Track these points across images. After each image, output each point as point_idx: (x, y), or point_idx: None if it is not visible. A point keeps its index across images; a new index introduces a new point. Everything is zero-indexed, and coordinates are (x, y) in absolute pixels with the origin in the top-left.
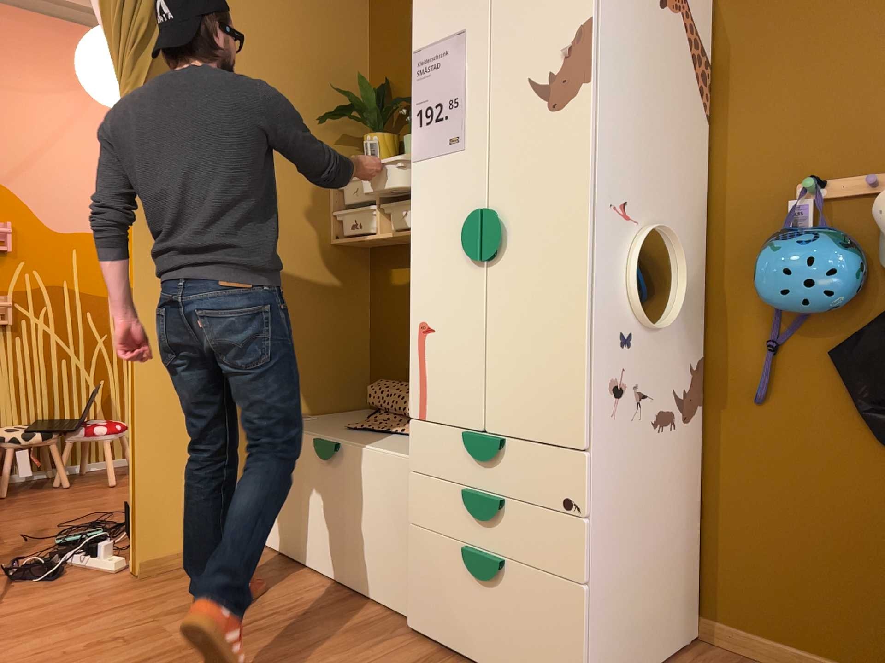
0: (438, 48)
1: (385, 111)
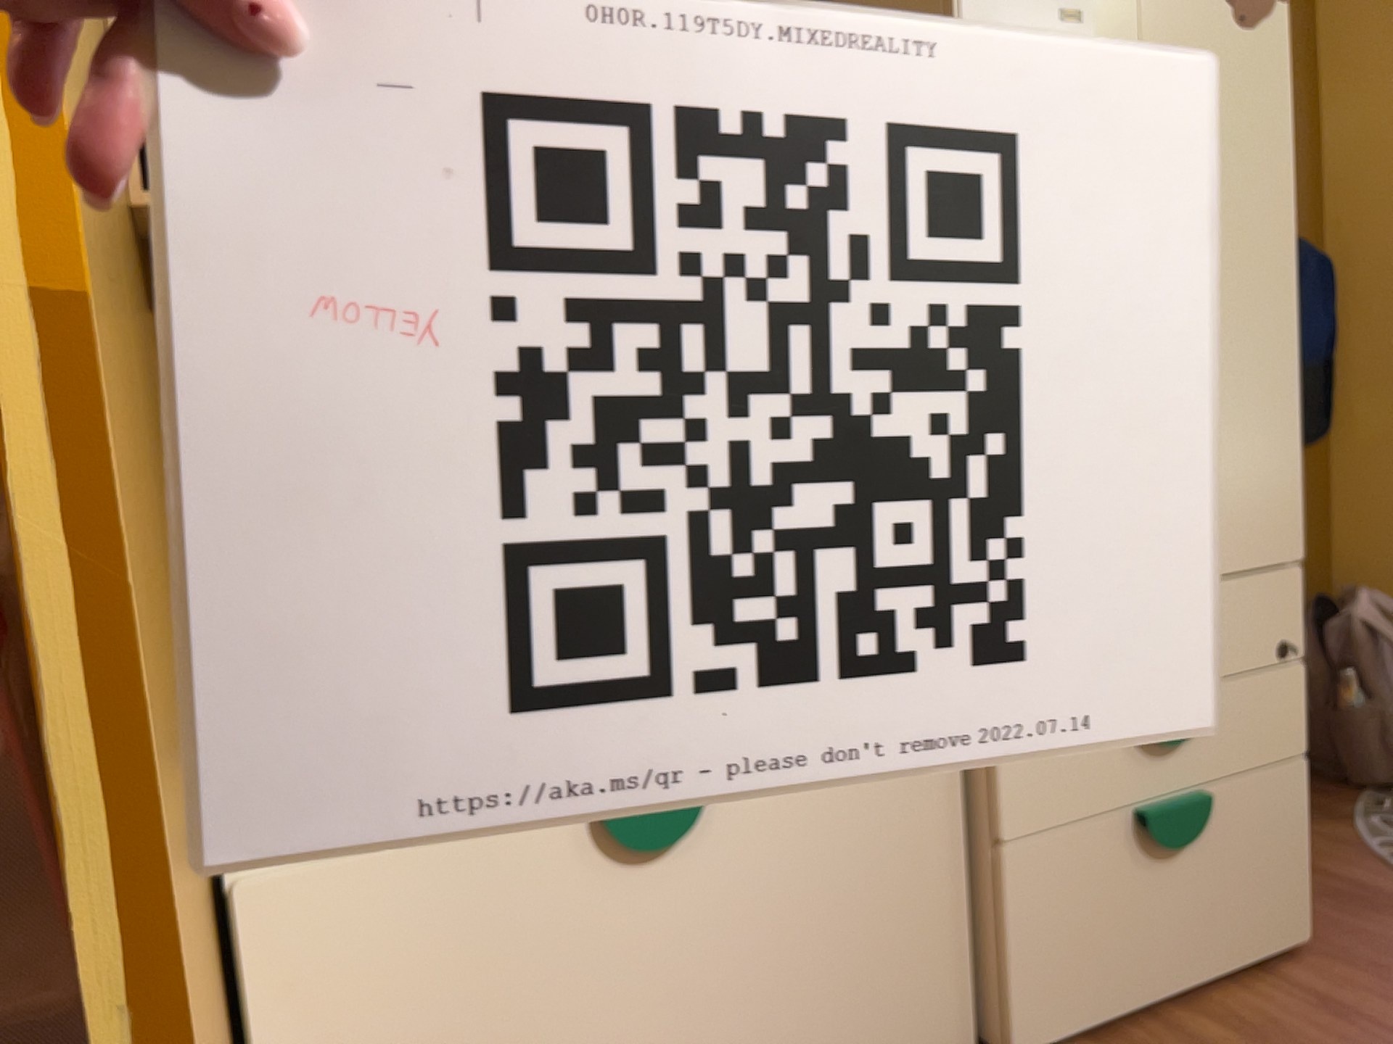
0: None
1: None
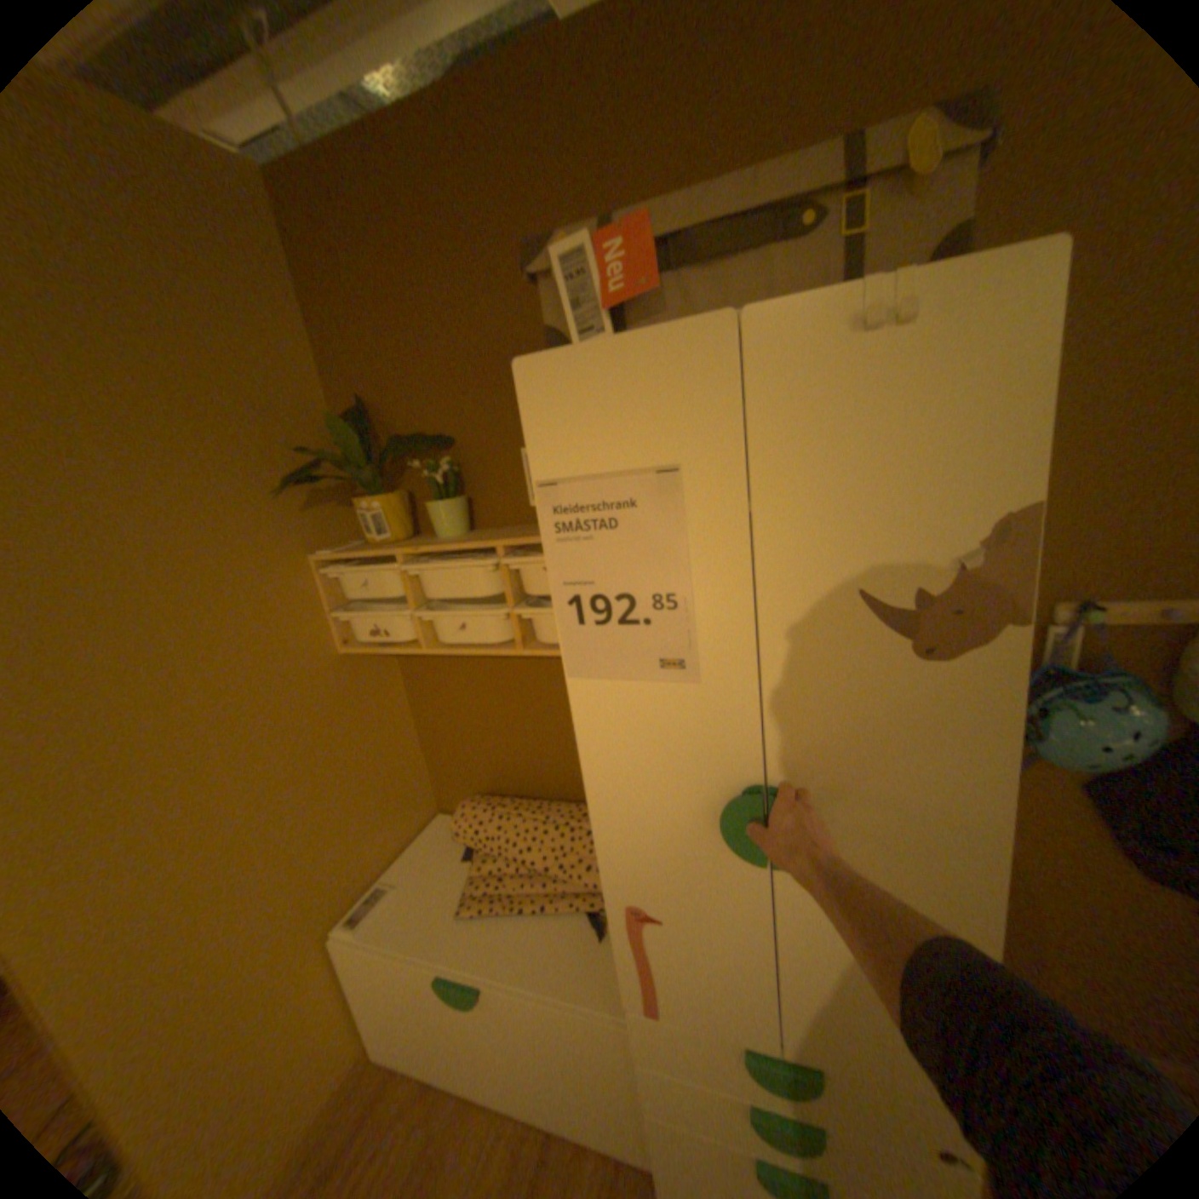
0: (605, 486)
1: (375, 455)
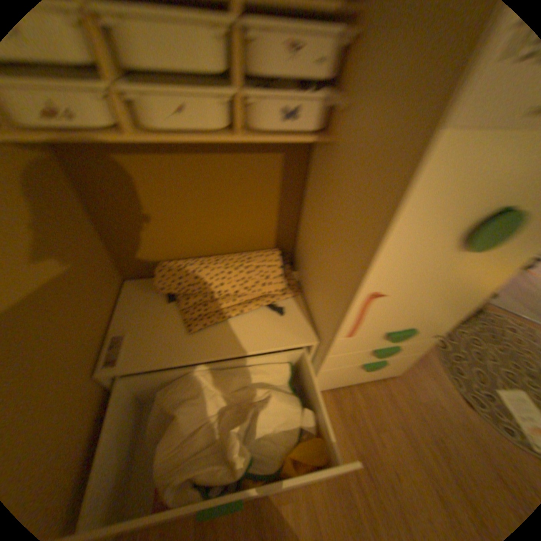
0: None
1: None
